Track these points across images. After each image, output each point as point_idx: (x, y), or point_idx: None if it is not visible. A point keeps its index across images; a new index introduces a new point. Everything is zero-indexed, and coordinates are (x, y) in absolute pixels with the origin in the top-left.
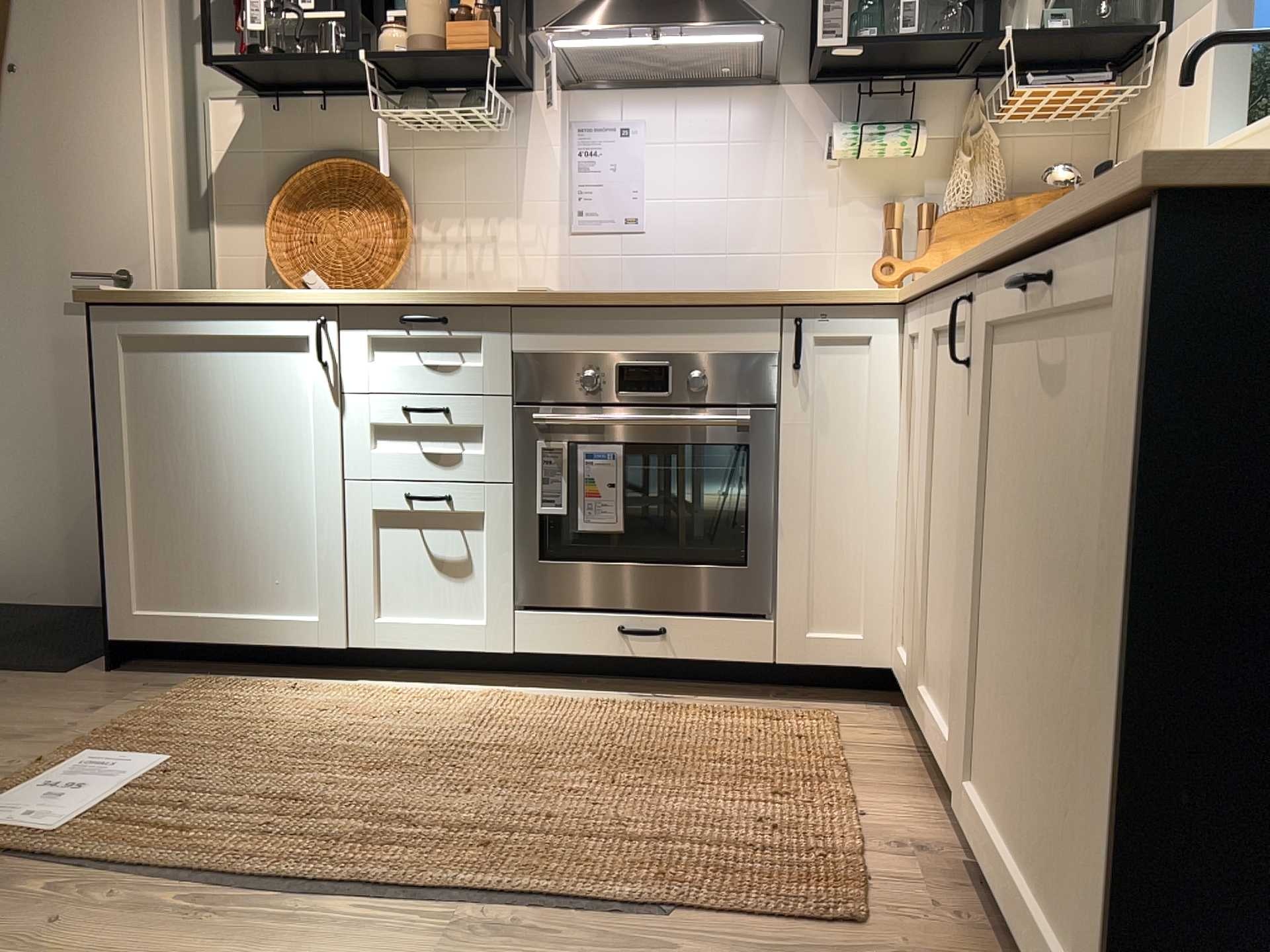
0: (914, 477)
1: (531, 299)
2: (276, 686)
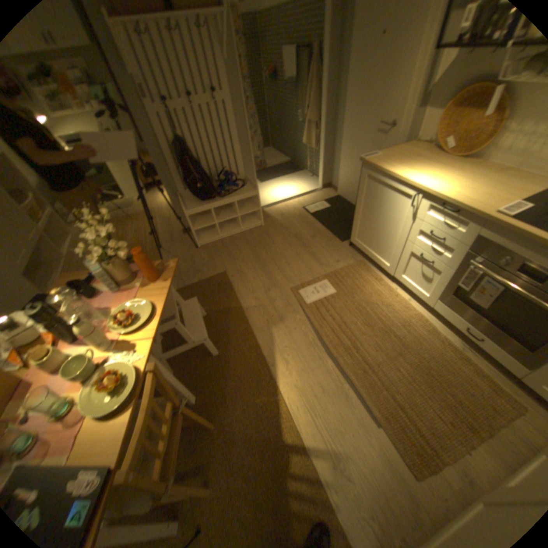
0: None
1: (497, 221)
2: (375, 273)
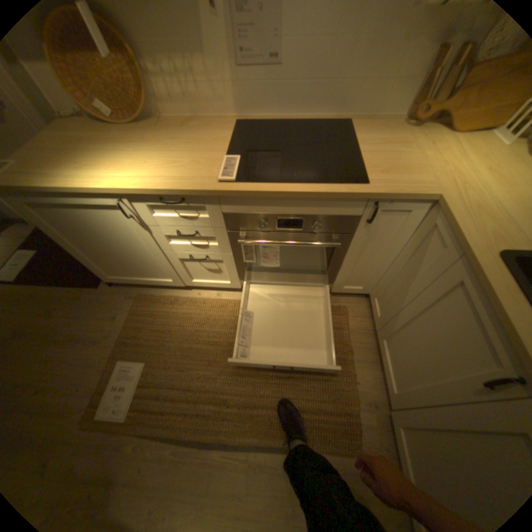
0: (405, 268)
1: (228, 192)
2: (165, 295)
